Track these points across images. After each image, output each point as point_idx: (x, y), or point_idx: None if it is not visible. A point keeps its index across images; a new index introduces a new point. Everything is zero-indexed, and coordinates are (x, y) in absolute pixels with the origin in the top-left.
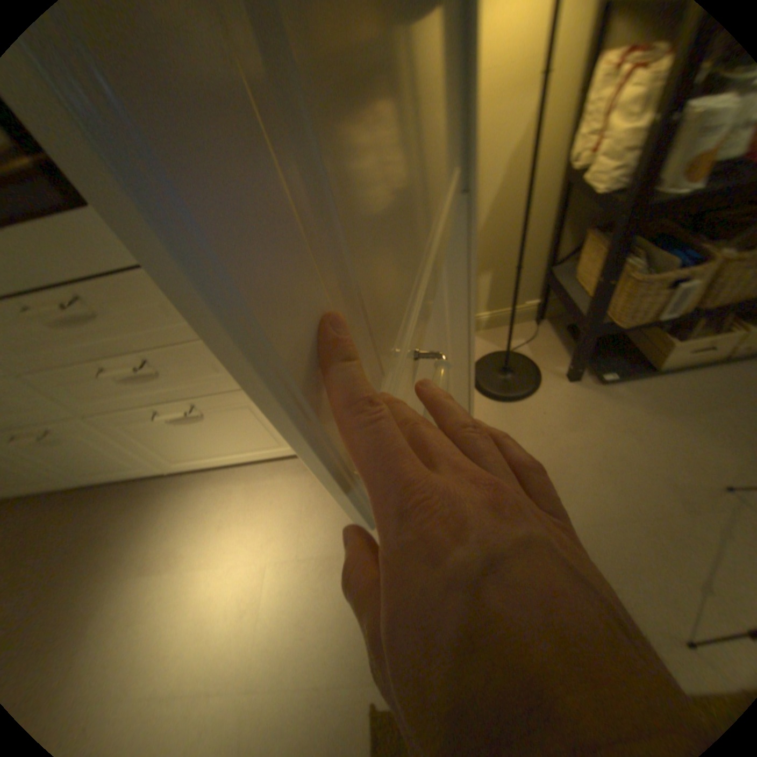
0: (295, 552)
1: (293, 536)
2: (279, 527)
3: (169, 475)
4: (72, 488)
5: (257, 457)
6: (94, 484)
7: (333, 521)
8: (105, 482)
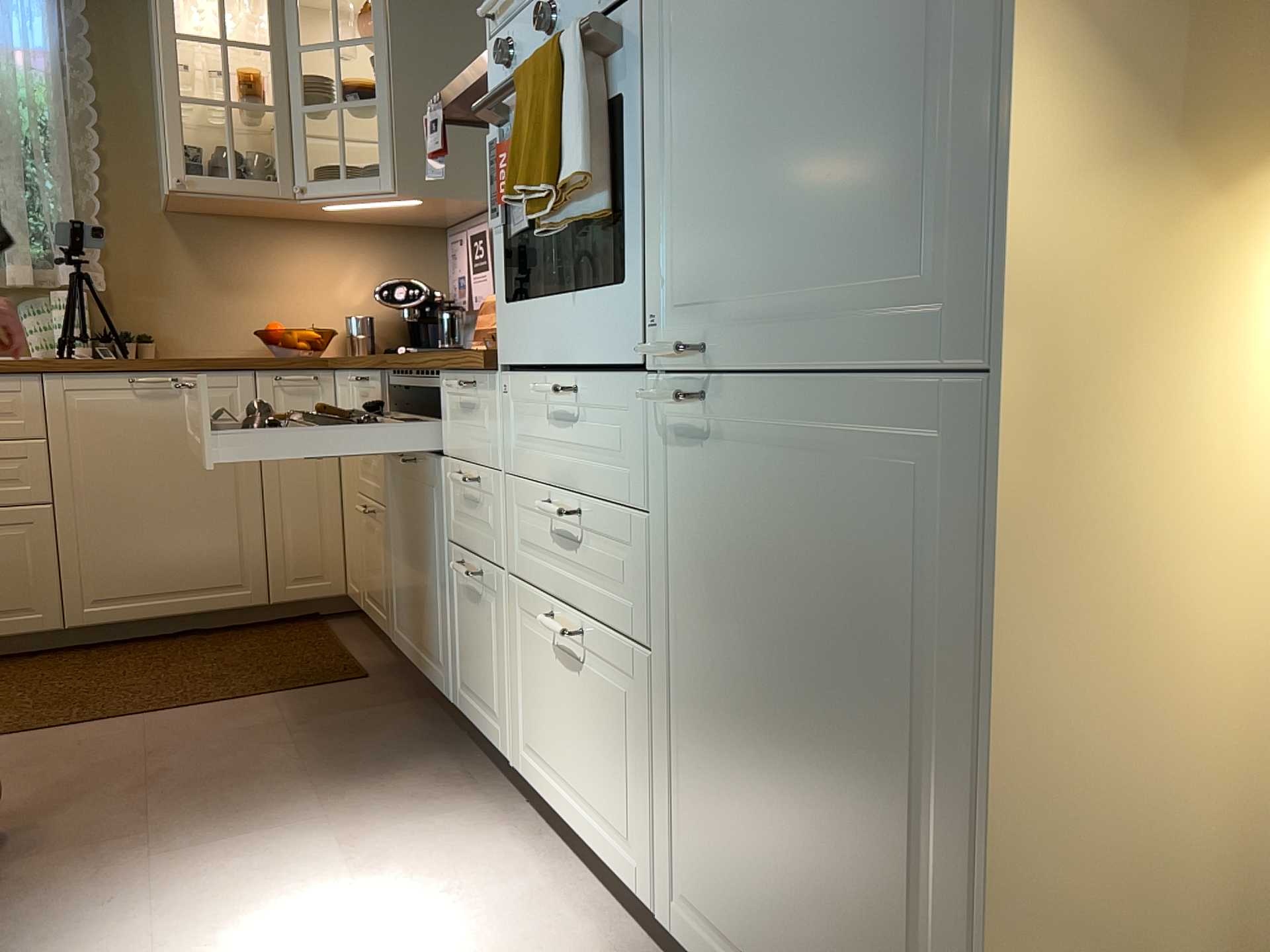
0: None
1: None
2: None
3: (518, 773)
4: (453, 695)
5: (603, 847)
6: (467, 708)
7: None
8: (474, 715)
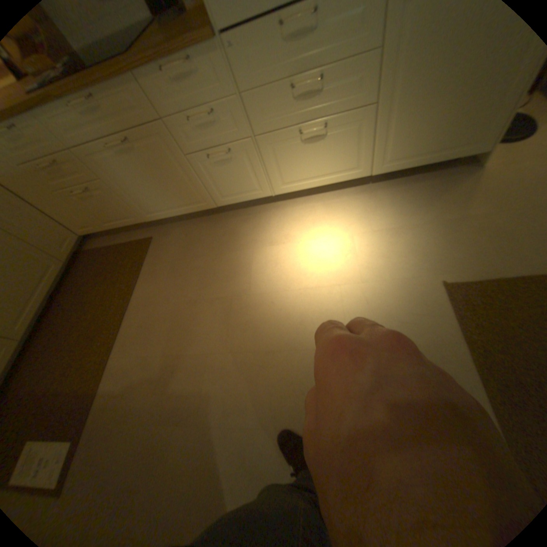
0: (370, 227)
1: (365, 221)
2: (354, 218)
3: (276, 195)
4: (216, 204)
5: (338, 178)
6: (229, 201)
7: (391, 212)
8: (236, 199)
